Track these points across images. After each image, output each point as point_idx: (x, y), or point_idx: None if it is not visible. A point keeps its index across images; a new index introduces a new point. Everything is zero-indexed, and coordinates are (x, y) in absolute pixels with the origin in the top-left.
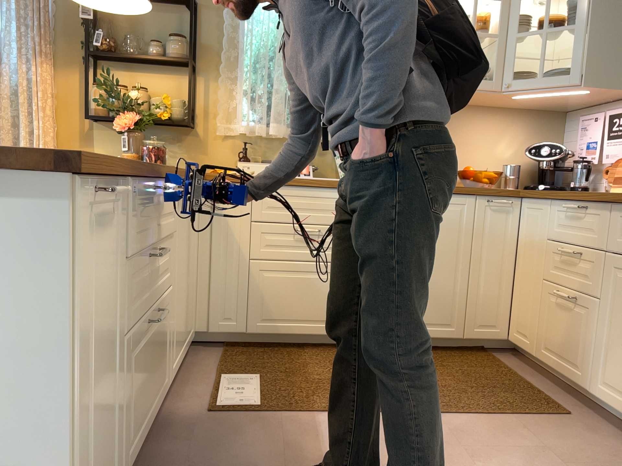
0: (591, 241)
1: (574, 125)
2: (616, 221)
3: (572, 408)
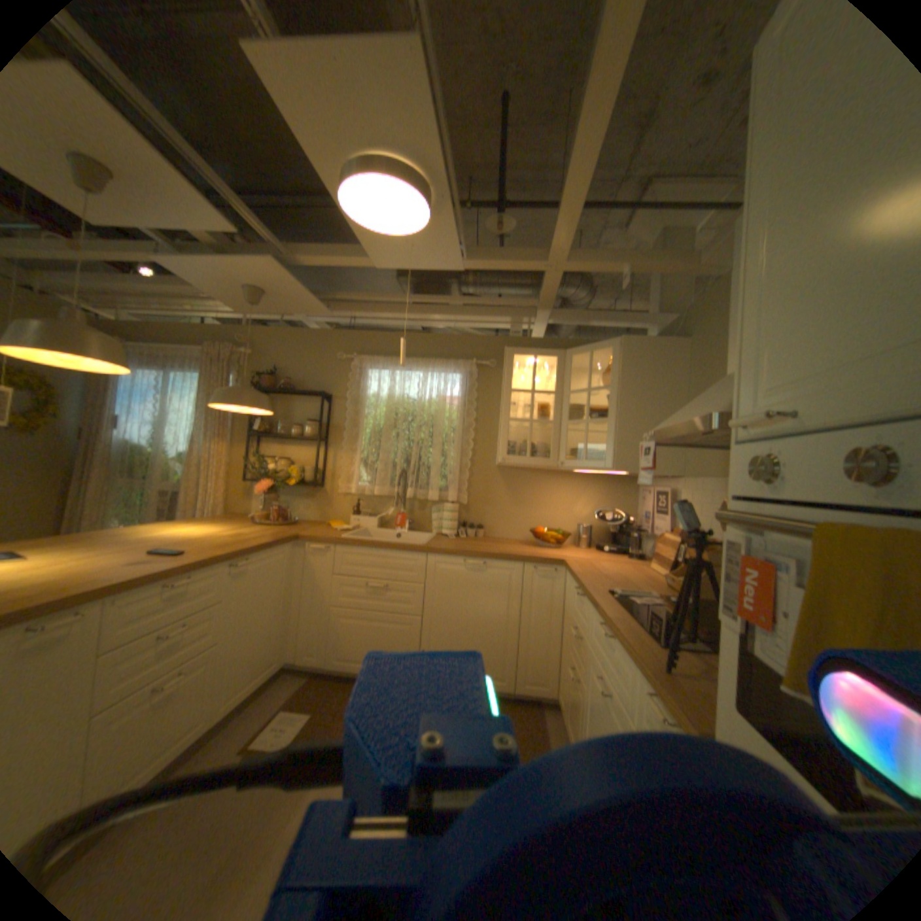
0: (585, 629)
1: (643, 492)
2: (592, 618)
3: None
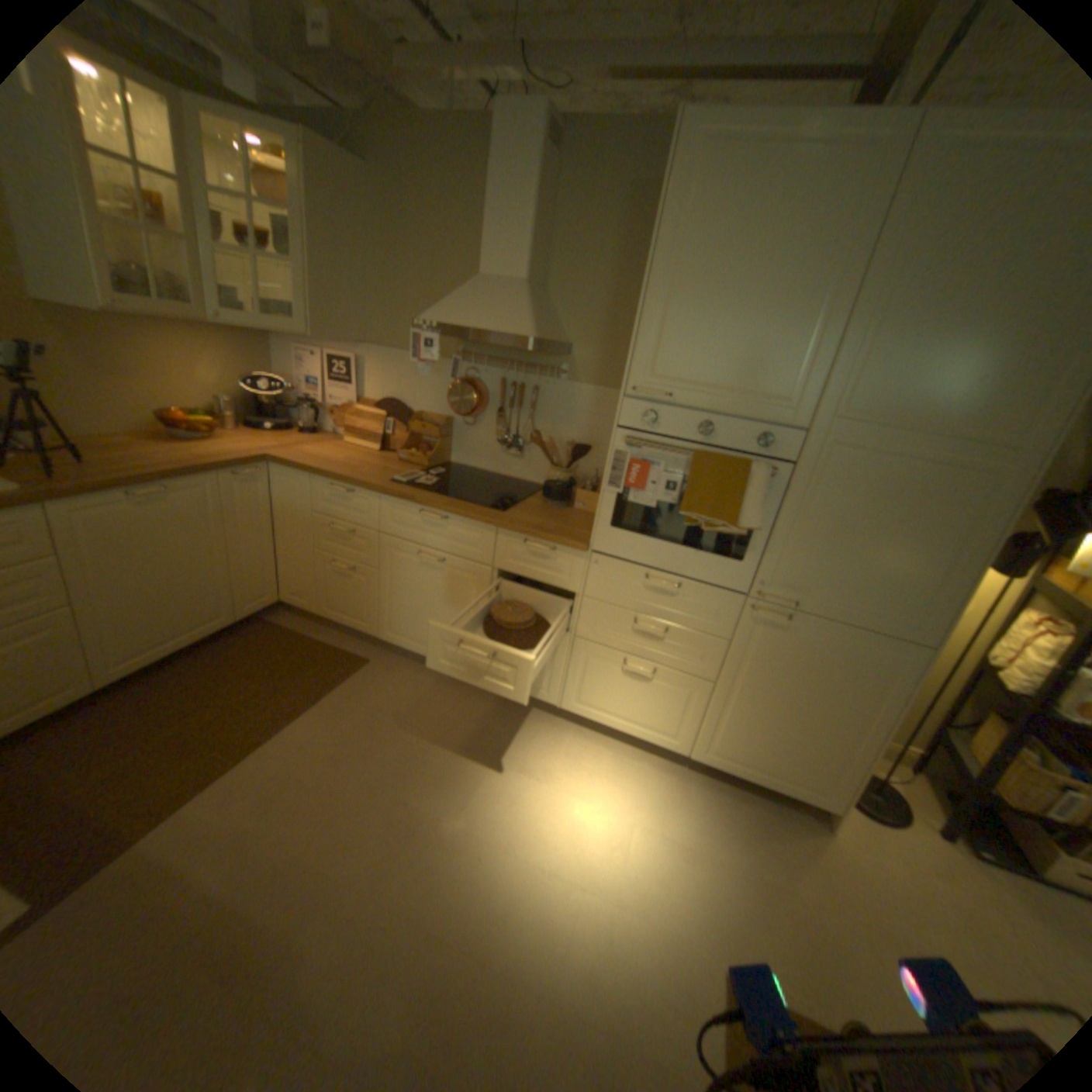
0: (361, 521)
1: (280, 347)
2: (384, 509)
3: (364, 652)
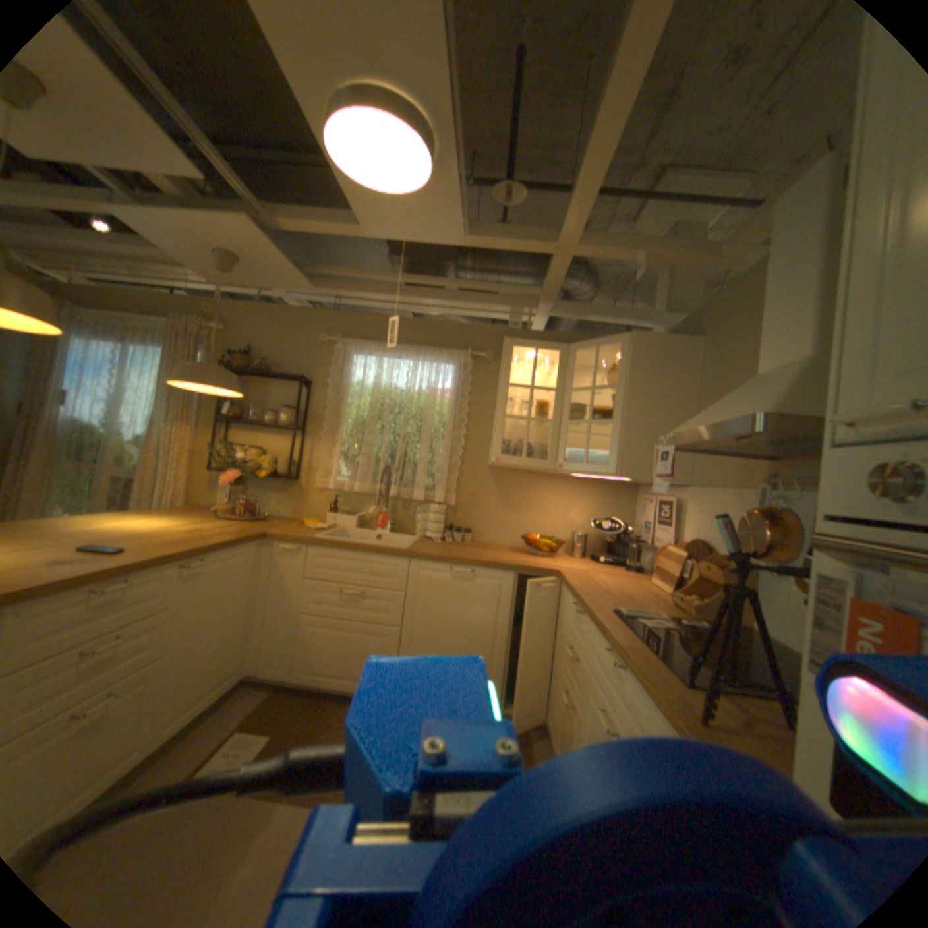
0: (583, 651)
1: (642, 500)
2: (594, 640)
3: None
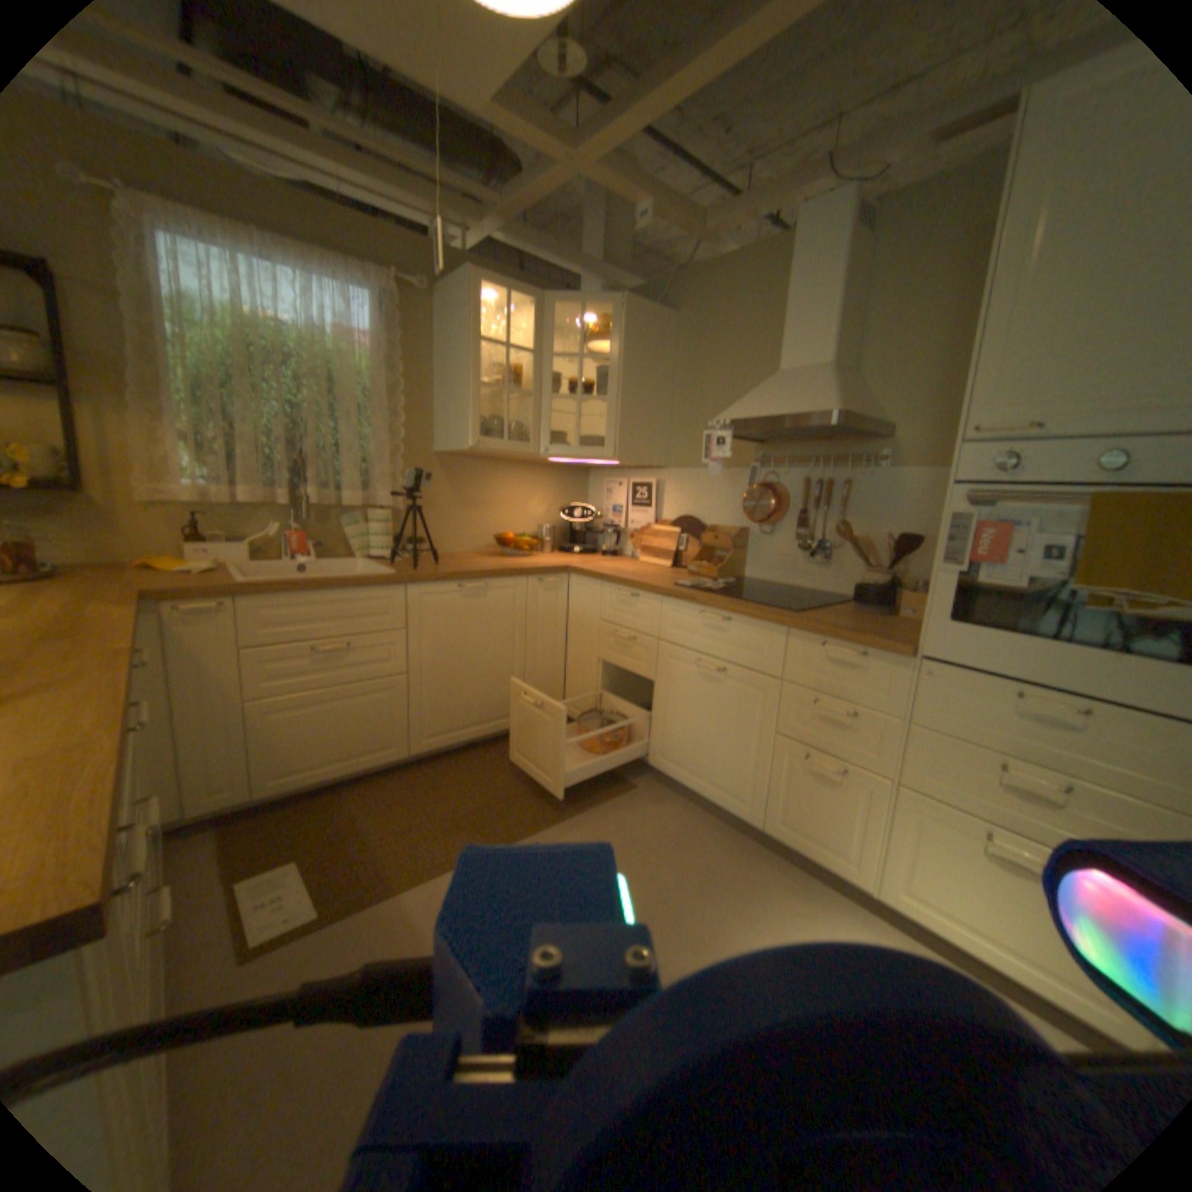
0: (642, 627)
1: (595, 483)
2: (664, 612)
3: (632, 778)
